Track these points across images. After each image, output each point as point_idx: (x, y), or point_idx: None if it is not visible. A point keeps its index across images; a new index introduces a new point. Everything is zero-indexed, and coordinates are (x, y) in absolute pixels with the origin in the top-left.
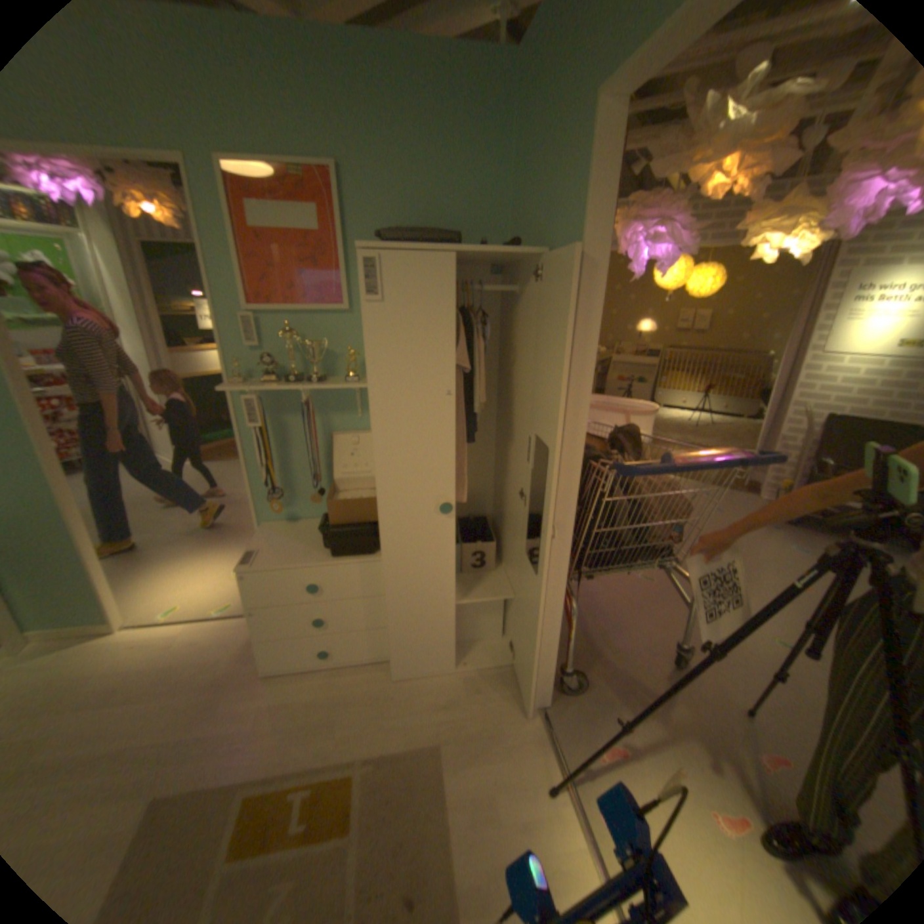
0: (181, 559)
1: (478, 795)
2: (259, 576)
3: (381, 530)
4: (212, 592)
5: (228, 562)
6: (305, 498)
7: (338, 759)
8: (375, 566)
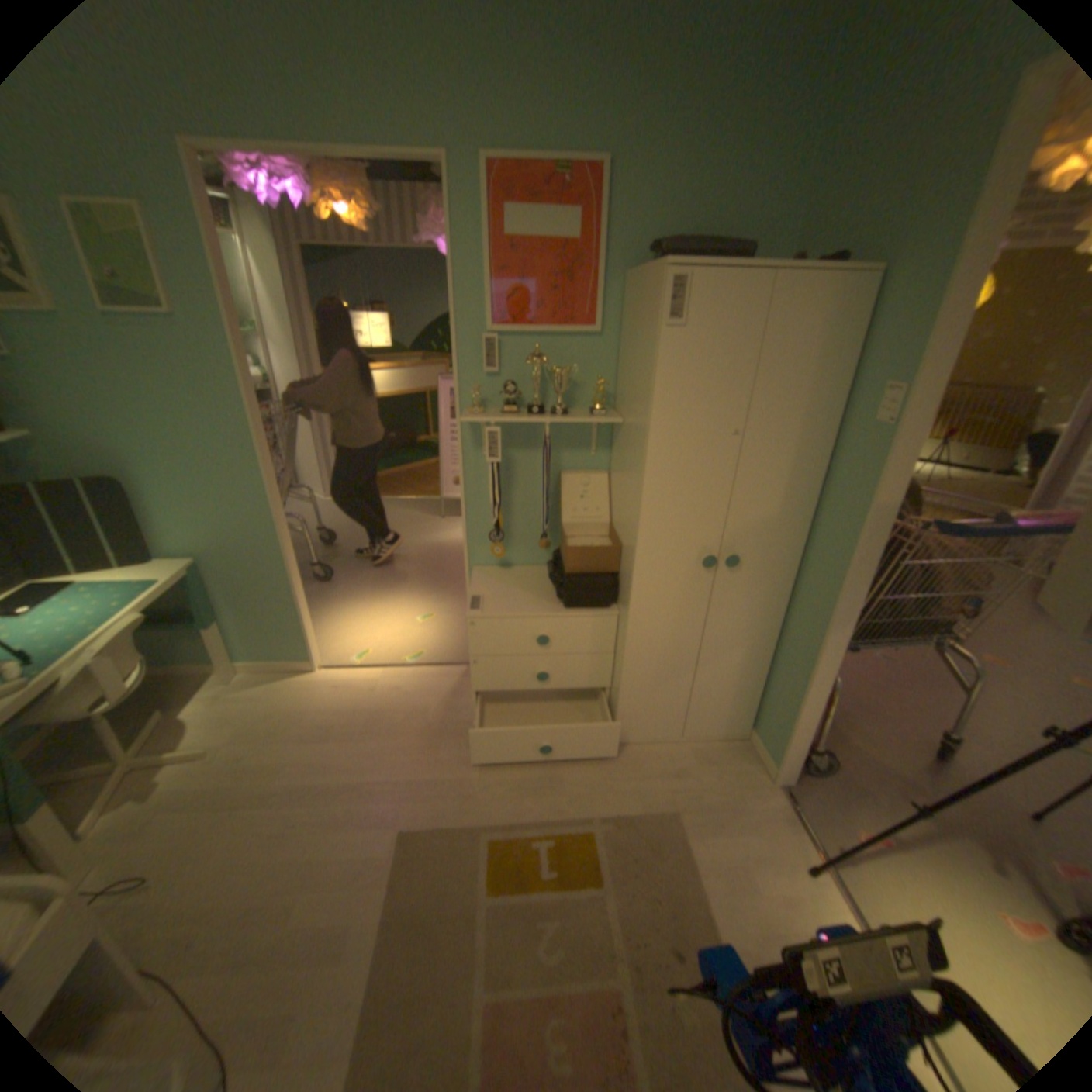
0: (361, 600)
1: (732, 864)
2: (491, 621)
3: (635, 581)
4: (402, 637)
5: (410, 607)
6: (523, 542)
7: (575, 814)
8: (610, 620)
